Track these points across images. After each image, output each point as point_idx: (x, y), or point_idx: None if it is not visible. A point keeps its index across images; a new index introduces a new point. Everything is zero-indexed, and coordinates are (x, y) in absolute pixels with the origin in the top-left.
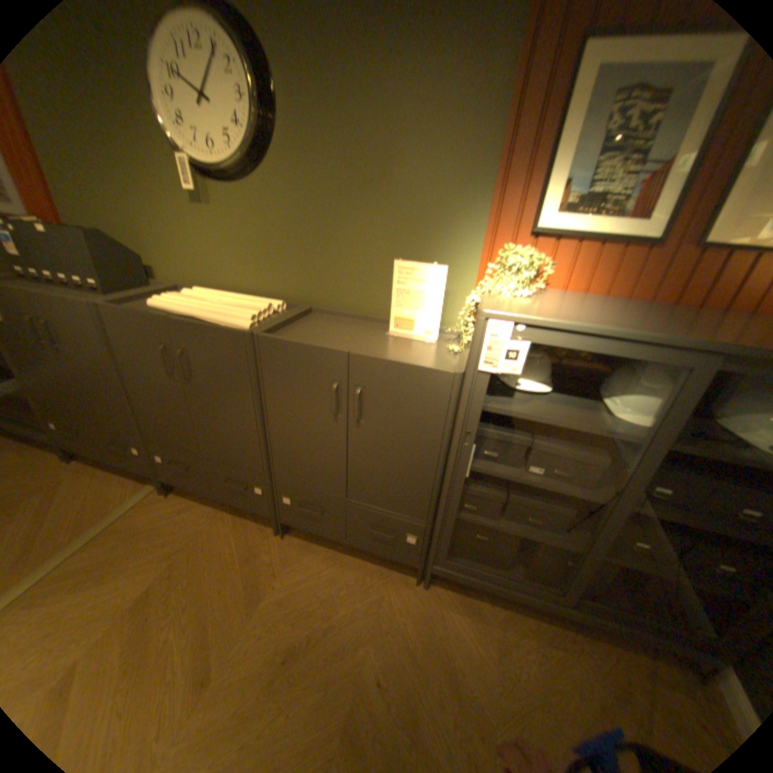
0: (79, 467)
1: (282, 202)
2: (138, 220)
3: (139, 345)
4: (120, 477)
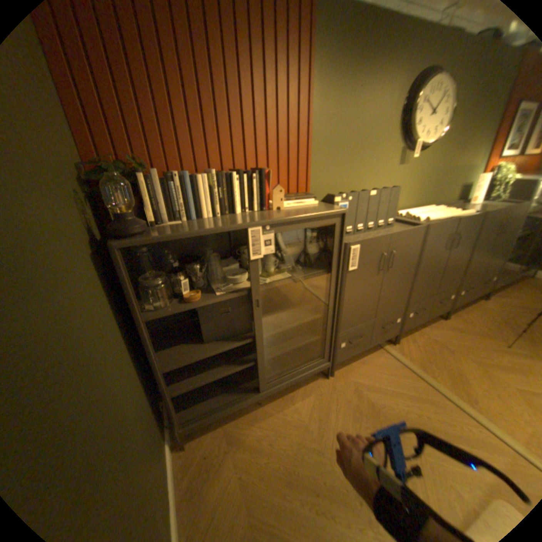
0: (343, 372)
1: (437, 159)
2: (366, 182)
3: (440, 242)
4: (368, 357)
